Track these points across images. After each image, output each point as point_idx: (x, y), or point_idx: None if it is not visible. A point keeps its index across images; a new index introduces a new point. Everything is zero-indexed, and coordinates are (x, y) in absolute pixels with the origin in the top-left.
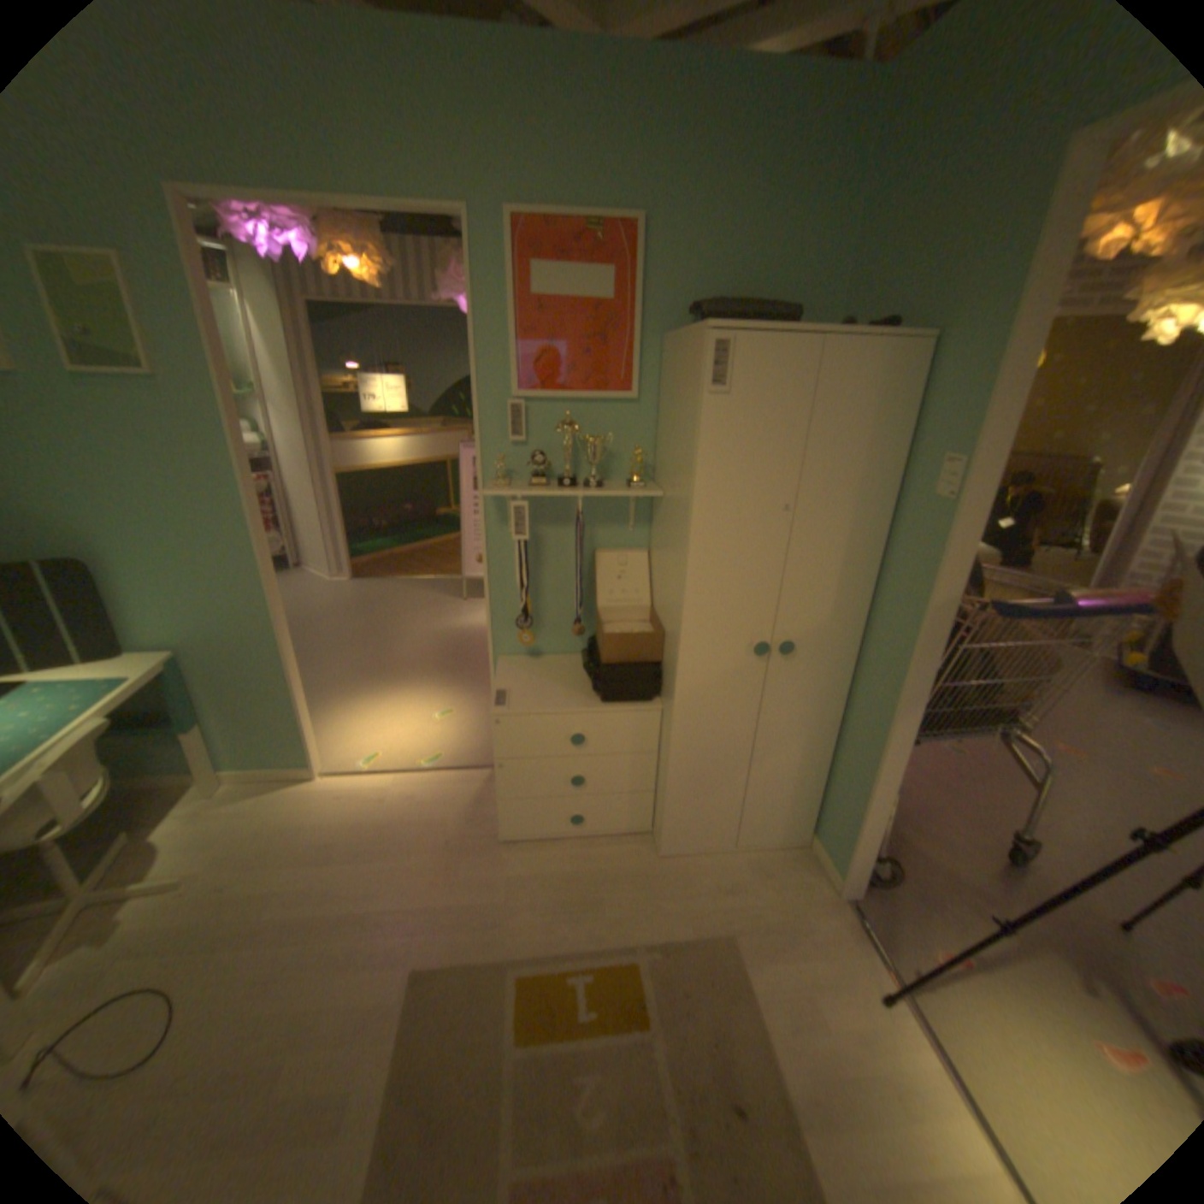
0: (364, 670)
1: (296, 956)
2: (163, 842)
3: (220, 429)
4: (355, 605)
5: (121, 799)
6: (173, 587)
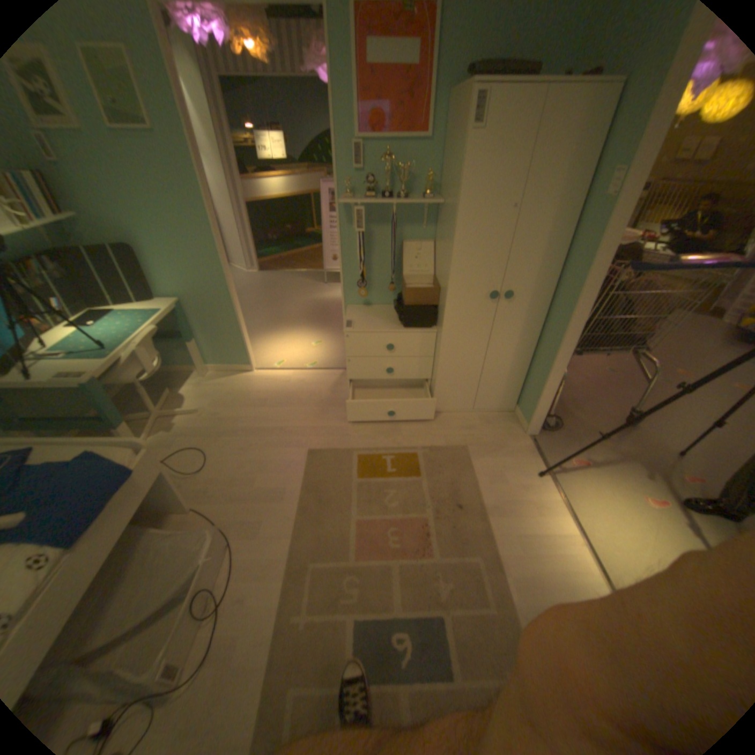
0: (272, 320)
1: (256, 440)
2: (186, 394)
3: (191, 164)
4: (263, 286)
5: (162, 376)
6: (175, 262)
